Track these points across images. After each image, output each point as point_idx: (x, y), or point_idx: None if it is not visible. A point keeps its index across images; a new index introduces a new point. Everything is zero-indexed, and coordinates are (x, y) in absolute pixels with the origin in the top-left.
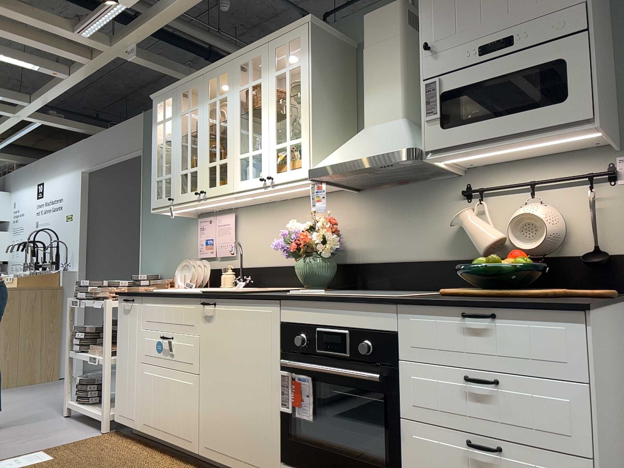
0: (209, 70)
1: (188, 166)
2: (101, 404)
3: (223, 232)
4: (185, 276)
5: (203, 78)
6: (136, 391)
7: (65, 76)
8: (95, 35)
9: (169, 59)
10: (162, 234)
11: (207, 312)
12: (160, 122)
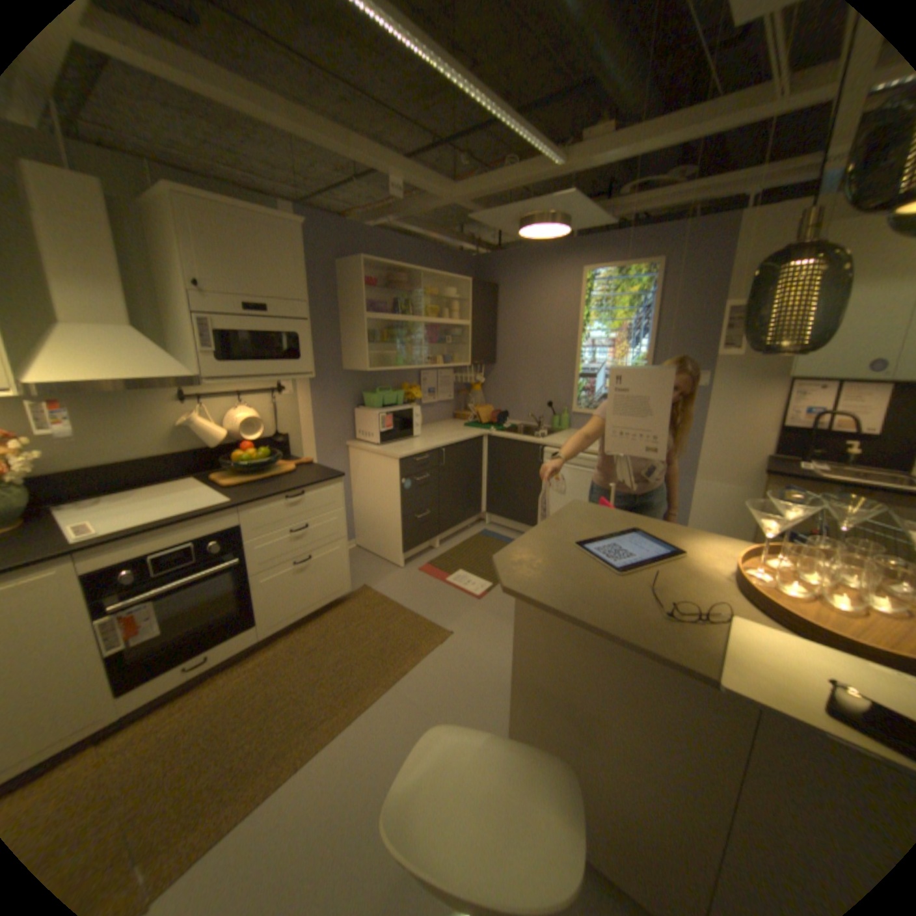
0: None
1: None
2: None
3: None
4: None
5: None
6: None
7: None
8: None
9: None
10: None
11: None
12: None
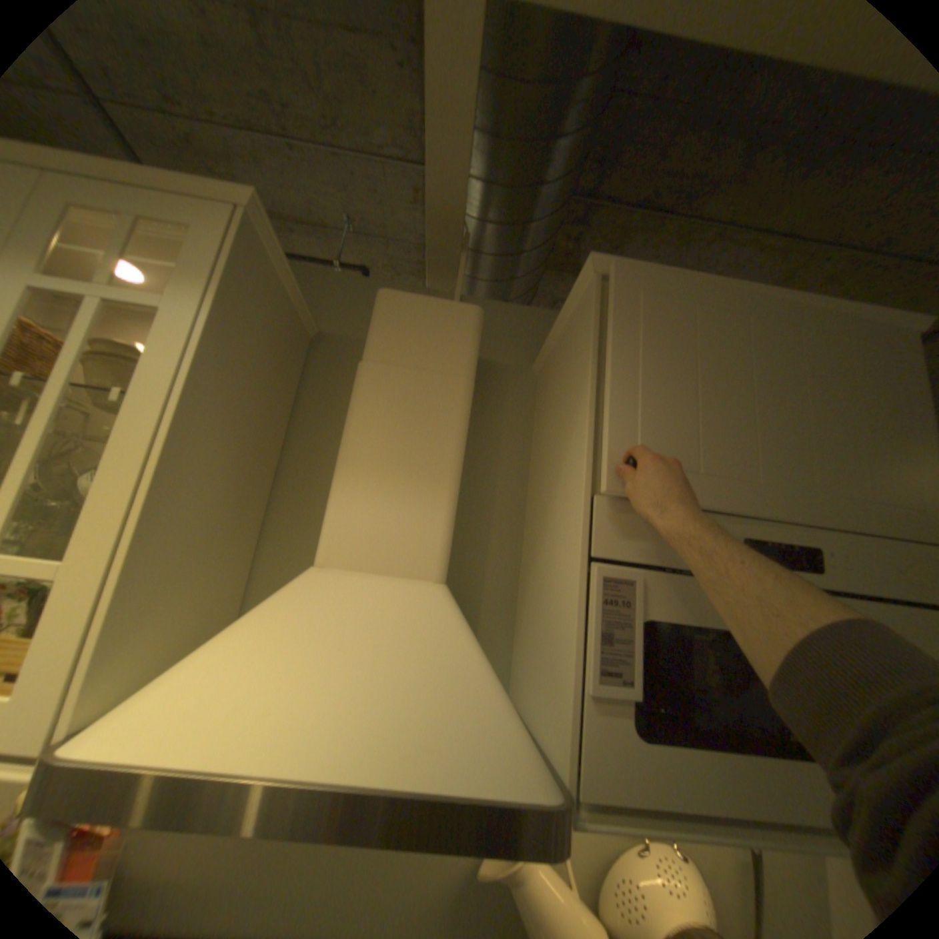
0: None
1: None
2: None
3: None
4: None
5: None
6: None
7: None
8: None
9: None
10: None
11: None
12: None
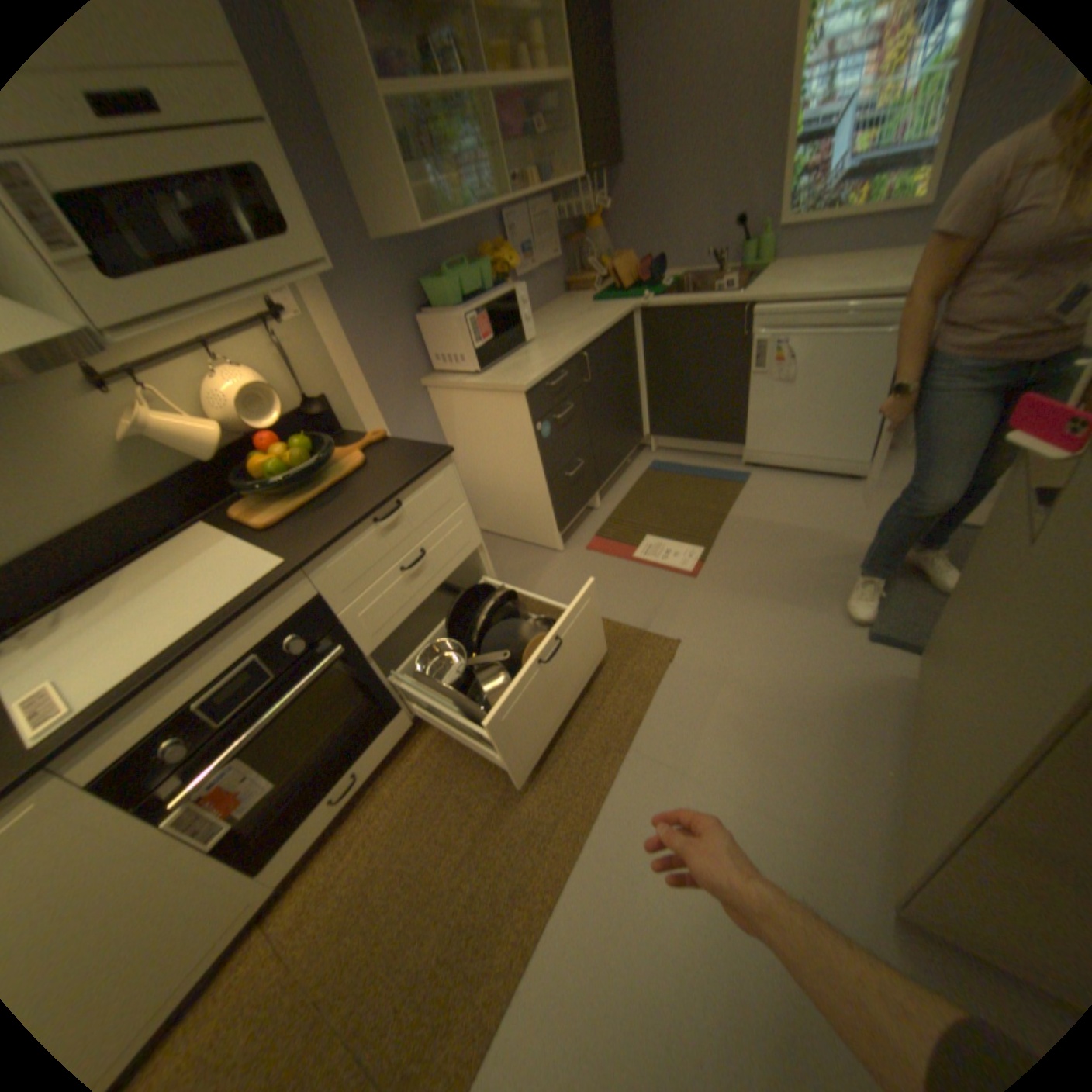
0: None
1: None
2: None
3: None
4: None
5: None
6: None
7: None
8: None
9: None
10: None
11: None
12: None
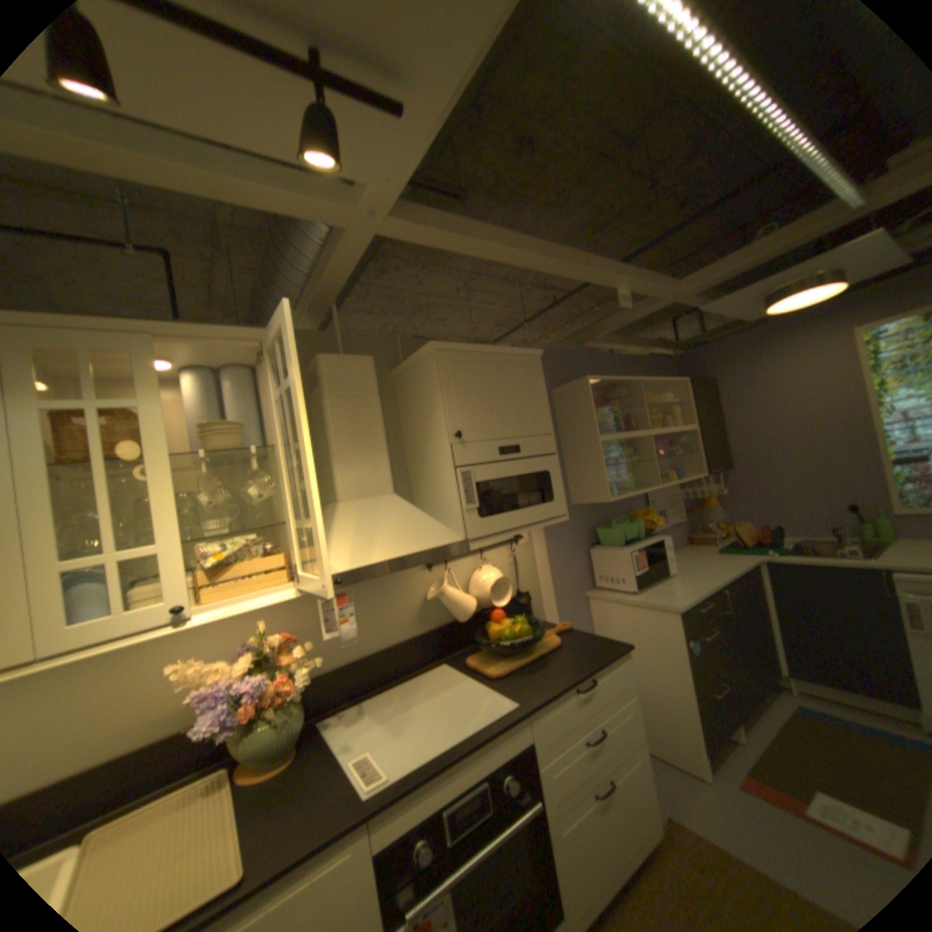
0: None
1: None
2: None
3: None
4: None
5: None
6: None
7: None
8: None
9: None
10: None
11: None
12: None
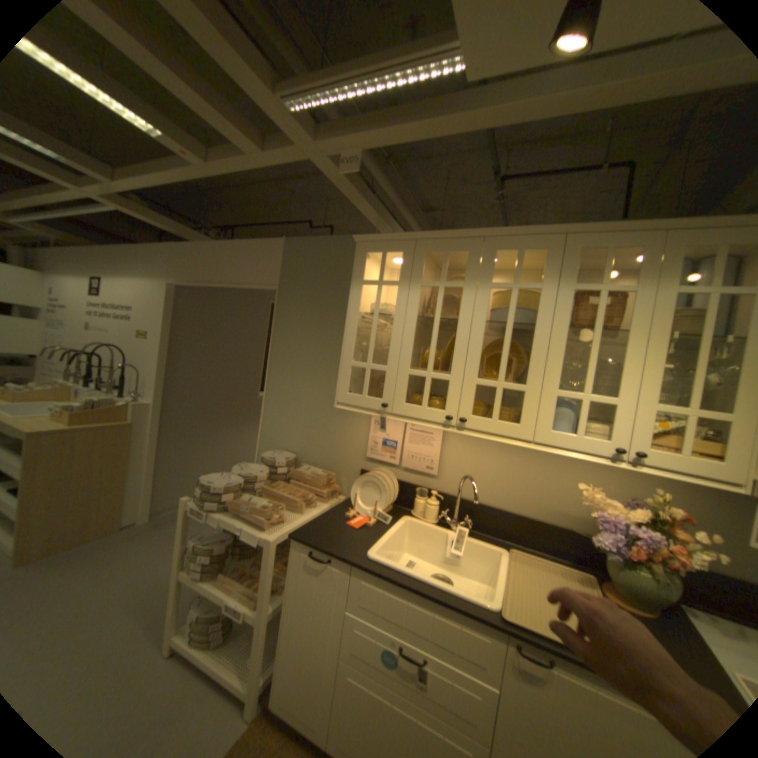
0: (502, 232)
1: (430, 369)
2: (225, 647)
3: (420, 441)
4: (370, 496)
5: (483, 242)
6: (325, 695)
7: (197, 159)
8: (304, 108)
9: (362, 181)
10: (304, 405)
11: (530, 668)
12: (371, 282)
